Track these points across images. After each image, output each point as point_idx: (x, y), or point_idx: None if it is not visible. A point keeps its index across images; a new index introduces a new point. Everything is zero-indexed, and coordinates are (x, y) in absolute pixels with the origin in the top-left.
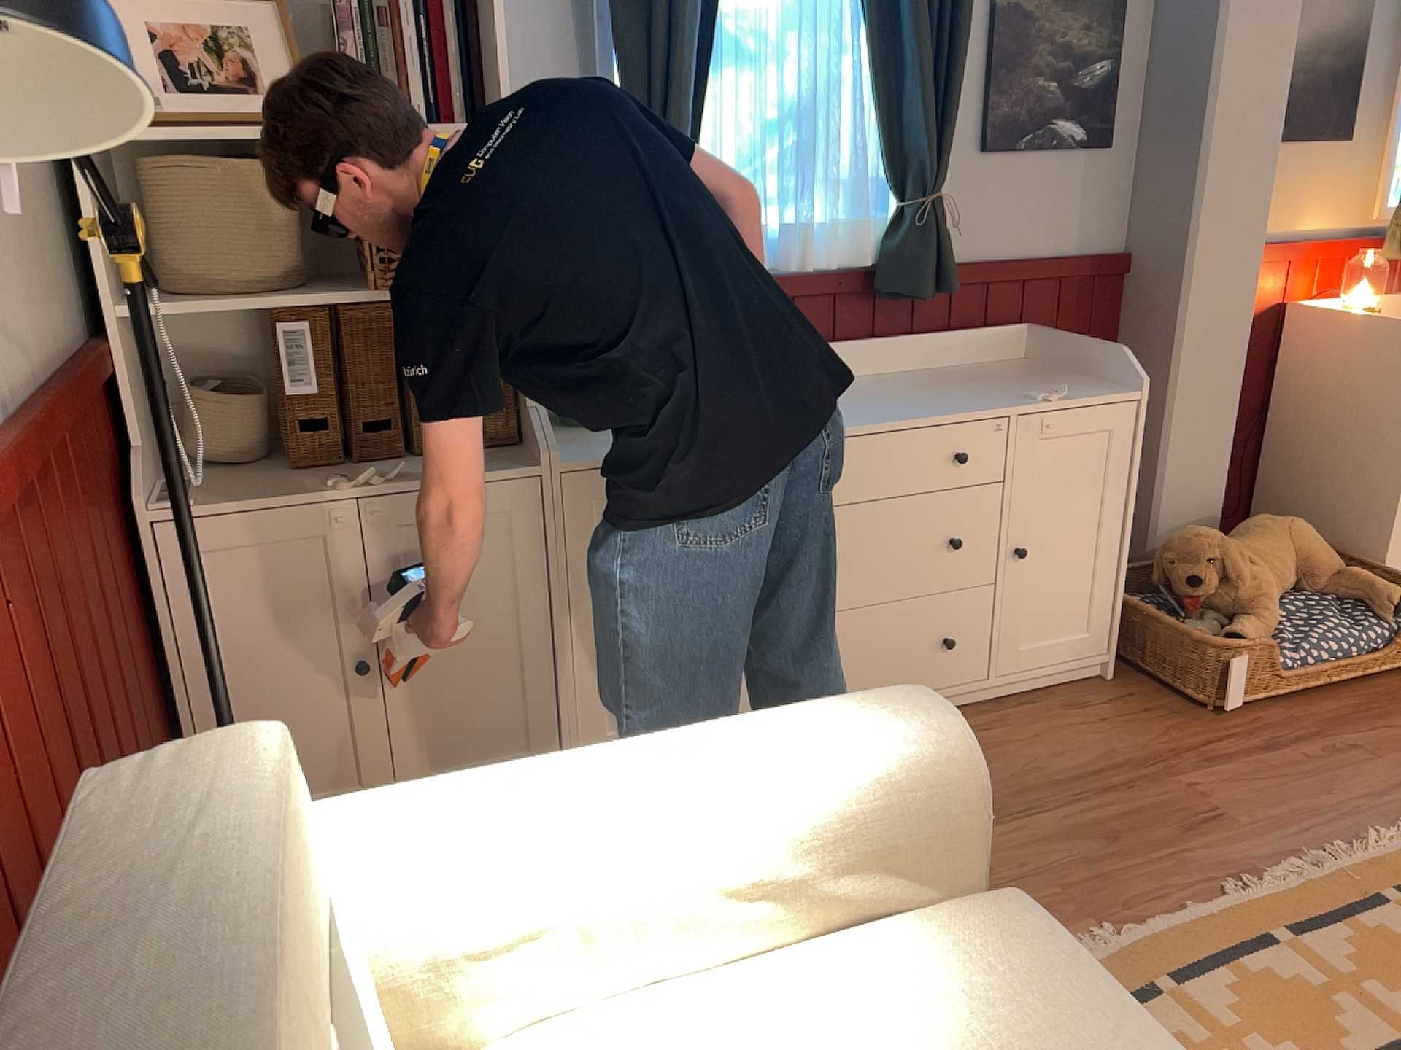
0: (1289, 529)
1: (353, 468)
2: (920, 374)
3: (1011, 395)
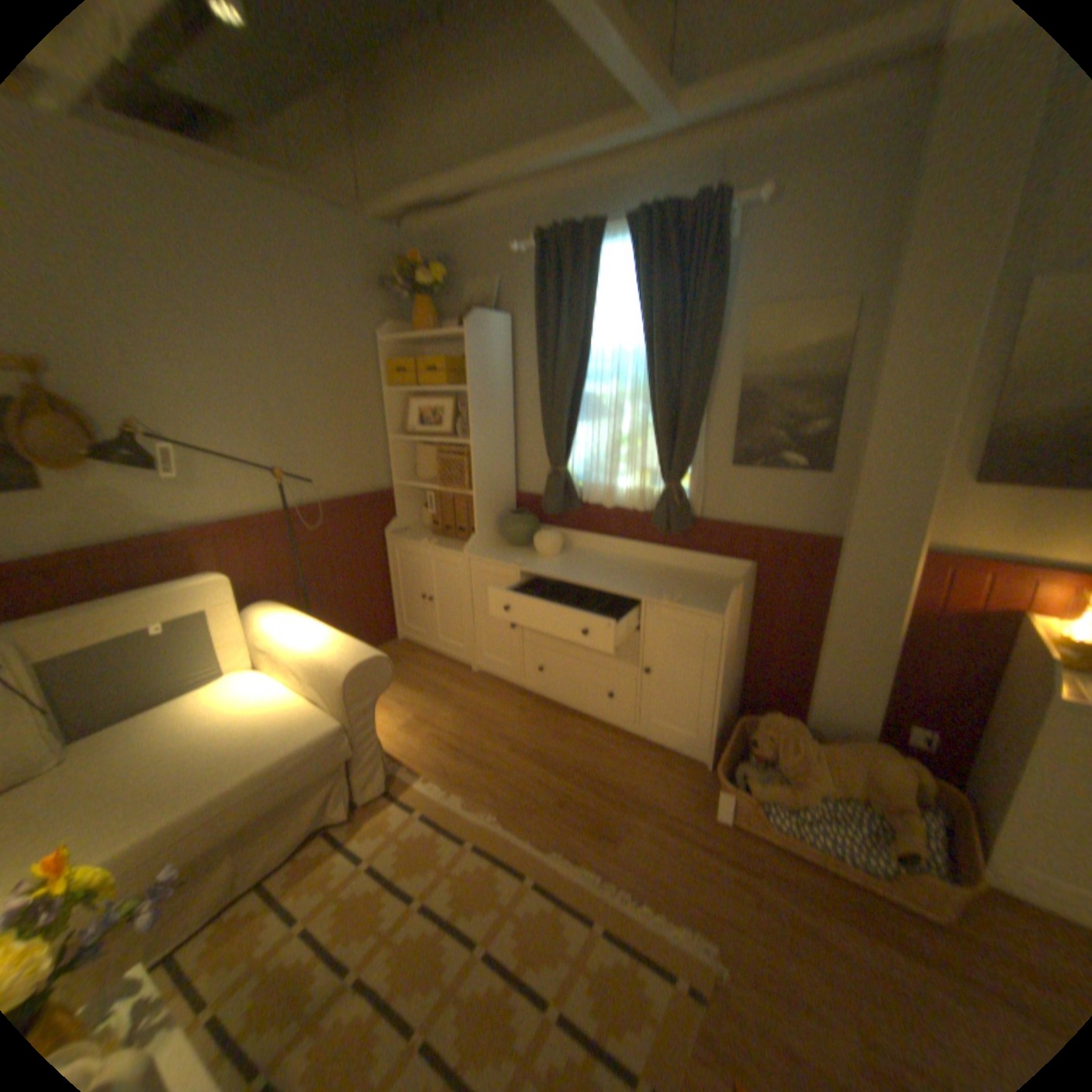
0: (877, 762)
1: (441, 539)
2: (674, 570)
3: (662, 592)
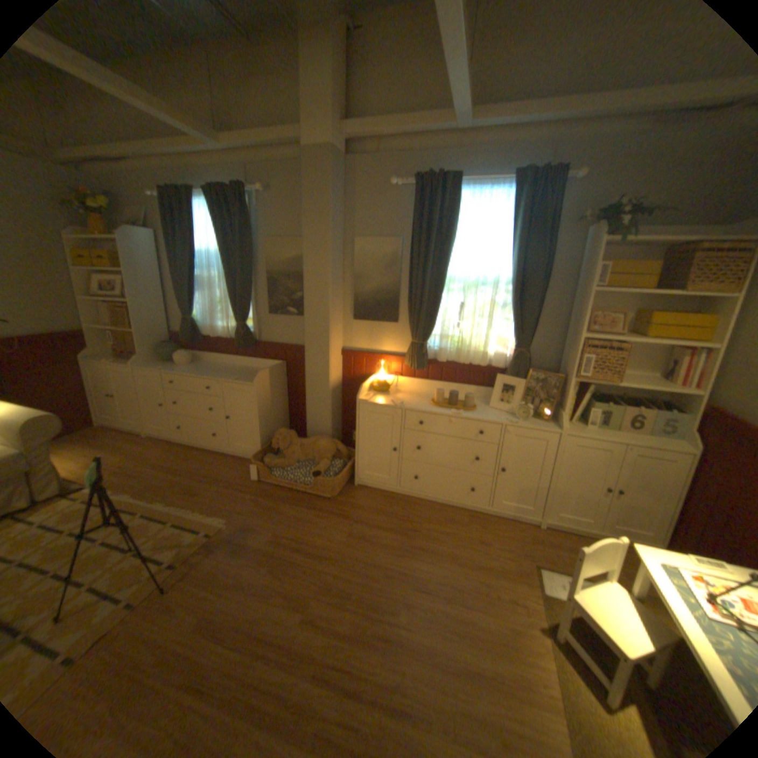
0: (318, 442)
1: (117, 361)
2: (249, 369)
3: (231, 378)
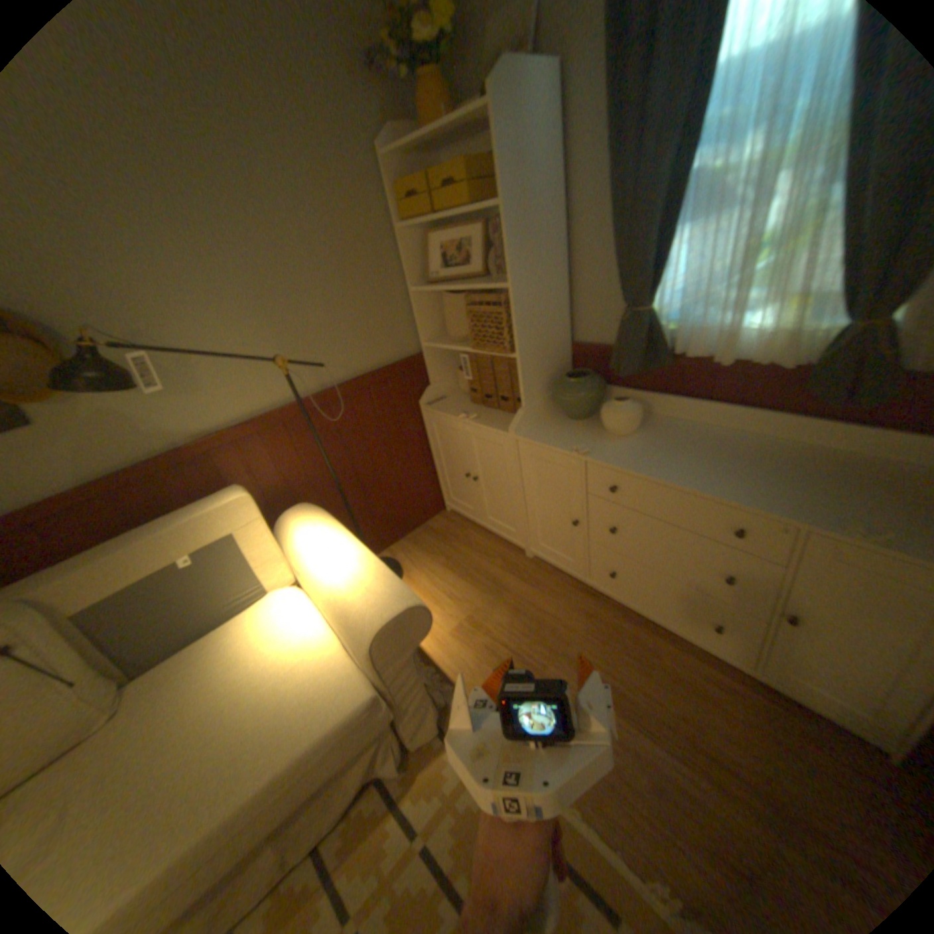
0: None
1: (482, 408)
2: (844, 457)
3: (843, 512)
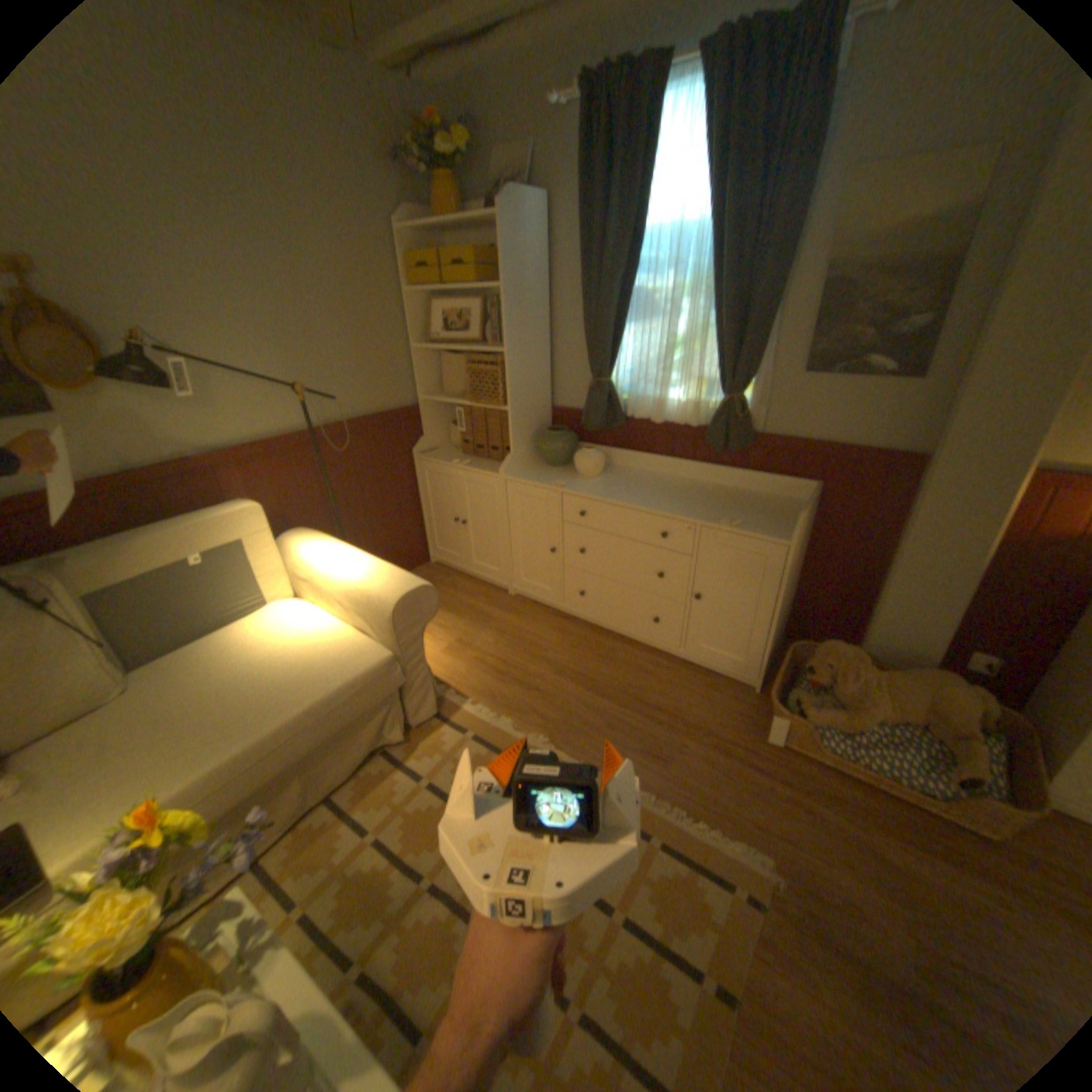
0: (942, 689)
1: (472, 458)
2: (727, 490)
3: (719, 515)
